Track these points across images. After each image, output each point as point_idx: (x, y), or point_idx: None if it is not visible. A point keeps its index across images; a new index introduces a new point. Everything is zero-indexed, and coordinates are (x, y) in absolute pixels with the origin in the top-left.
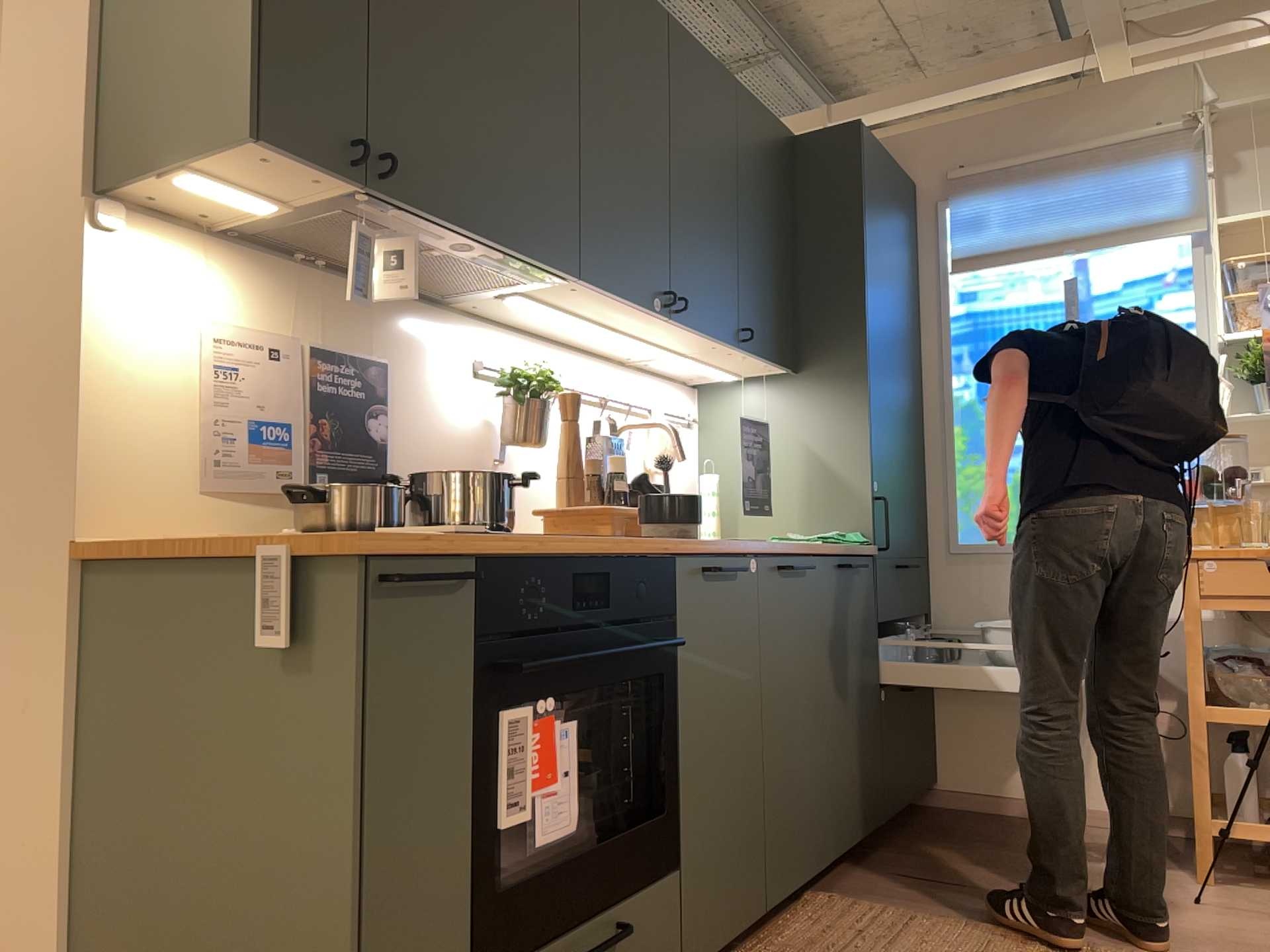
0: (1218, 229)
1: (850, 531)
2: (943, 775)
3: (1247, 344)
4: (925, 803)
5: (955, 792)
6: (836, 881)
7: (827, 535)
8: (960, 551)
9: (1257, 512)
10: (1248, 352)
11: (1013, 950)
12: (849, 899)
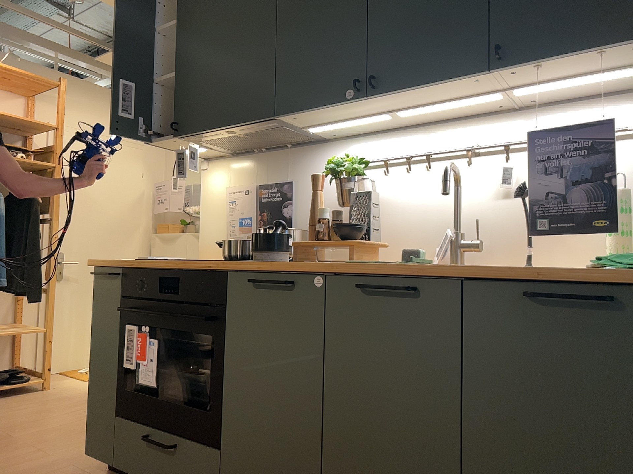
0: None
1: None
2: None
3: None
4: None
5: None
6: None
7: None
8: None
9: None
10: None
11: None
12: None
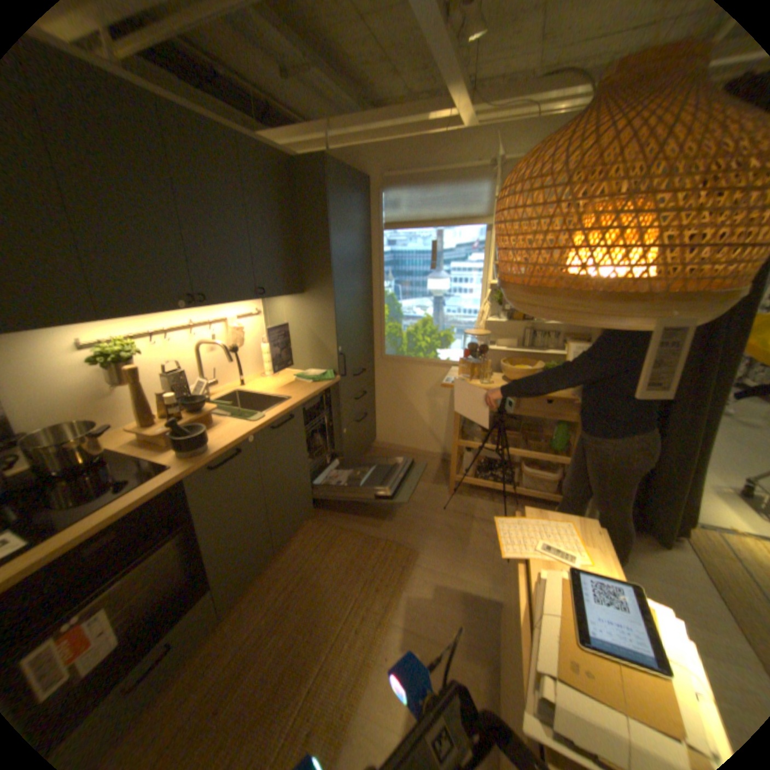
0: None
1: (328, 369)
2: (377, 437)
3: None
4: (371, 446)
5: (381, 443)
6: (320, 508)
7: (318, 371)
8: (385, 358)
9: (489, 365)
10: None
11: (368, 554)
12: (320, 521)
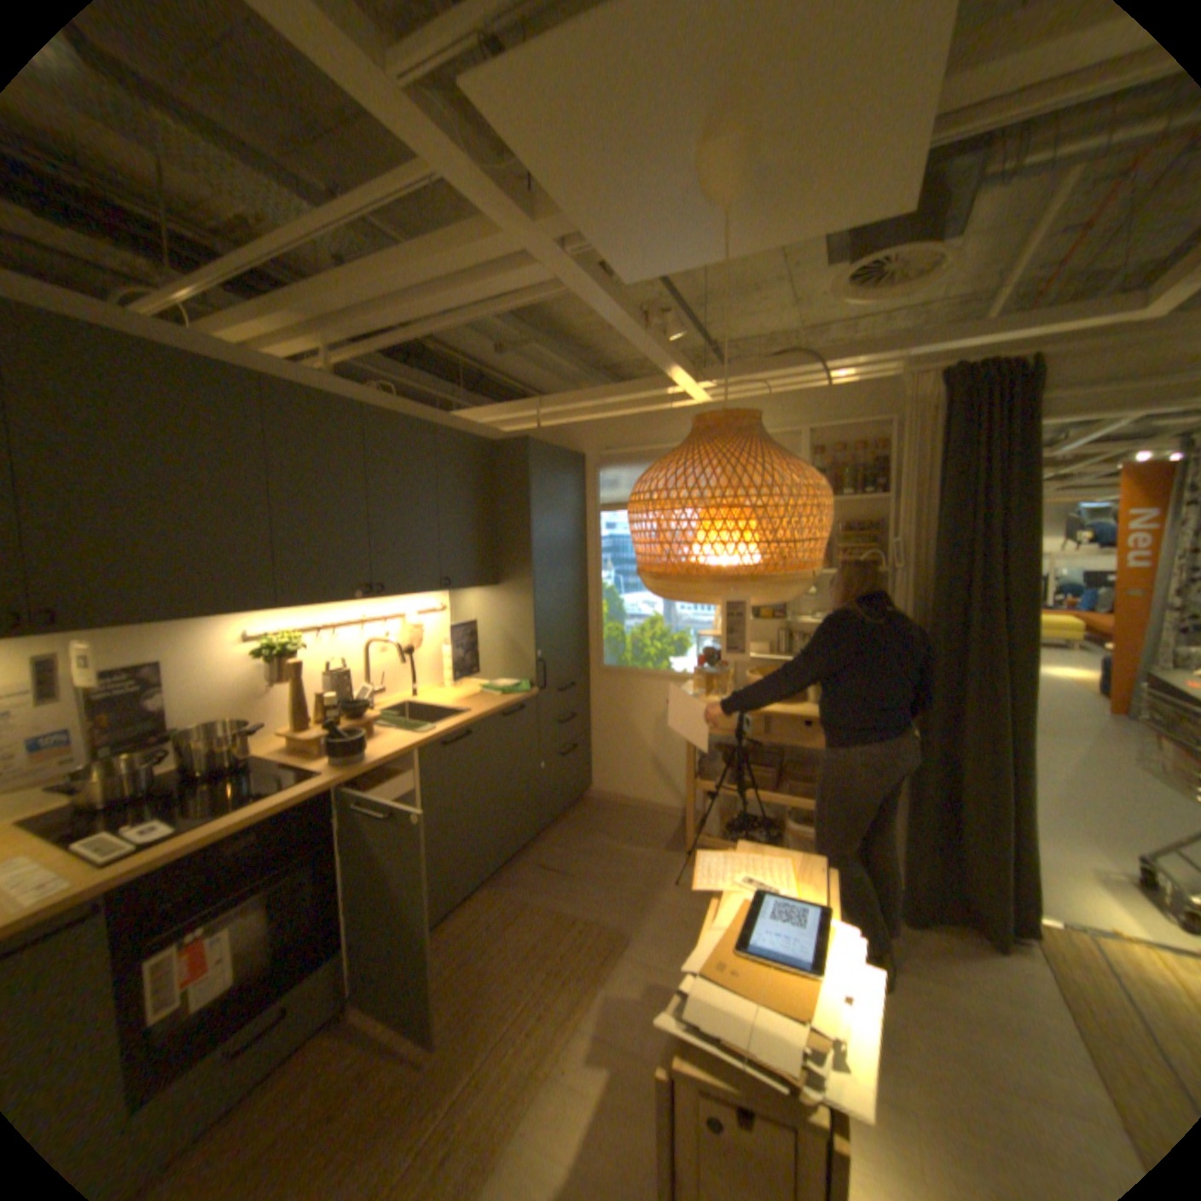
0: None
1: (523, 680)
2: (593, 784)
3: None
4: (584, 798)
5: (598, 793)
6: (500, 876)
7: (510, 682)
8: (603, 670)
9: (731, 677)
10: None
11: (558, 939)
12: (499, 893)
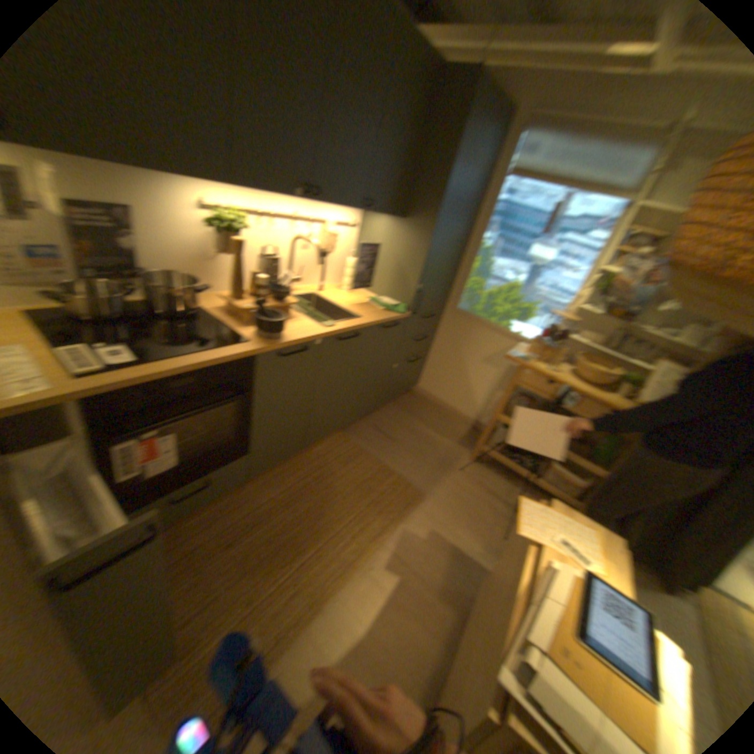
0: (640, 205)
1: (399, 303)
2: (418, 384)
3: (614, 272)
4: (408, 390)
5: (419, 390)
6: (348, 426)
7: (389, 302)
8: (454, 311)
9: (562, 354)
10: (612, 275)
11: (379, 481)
12: (346, 437)
